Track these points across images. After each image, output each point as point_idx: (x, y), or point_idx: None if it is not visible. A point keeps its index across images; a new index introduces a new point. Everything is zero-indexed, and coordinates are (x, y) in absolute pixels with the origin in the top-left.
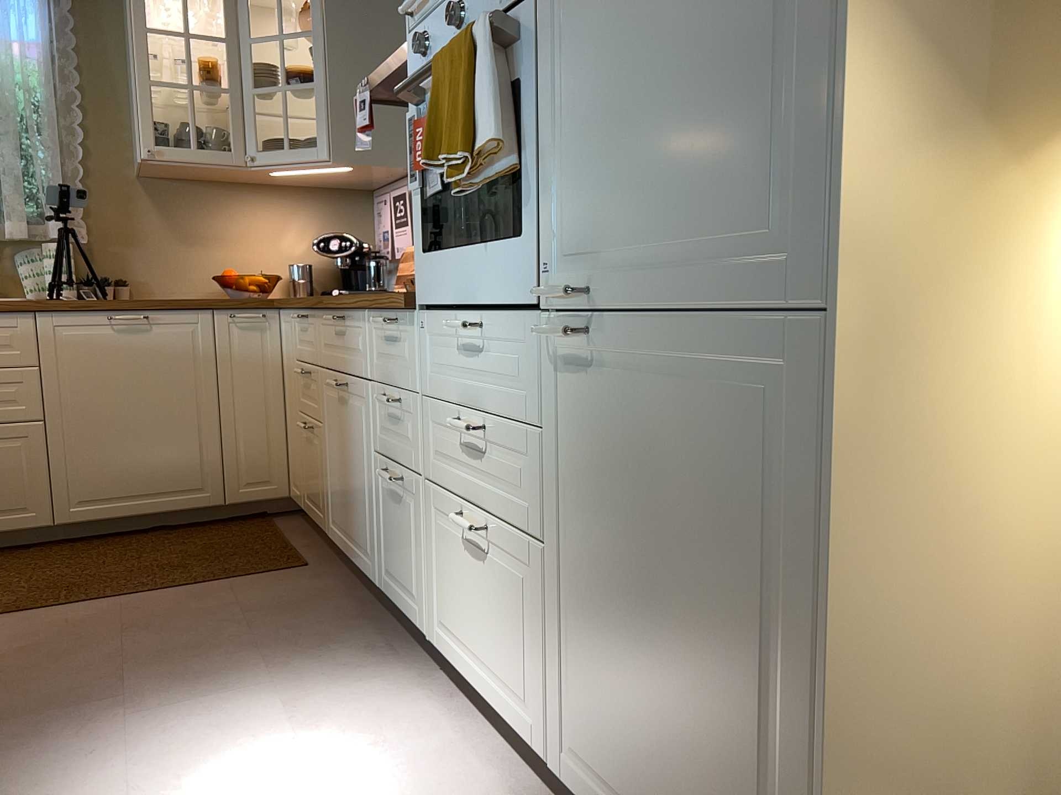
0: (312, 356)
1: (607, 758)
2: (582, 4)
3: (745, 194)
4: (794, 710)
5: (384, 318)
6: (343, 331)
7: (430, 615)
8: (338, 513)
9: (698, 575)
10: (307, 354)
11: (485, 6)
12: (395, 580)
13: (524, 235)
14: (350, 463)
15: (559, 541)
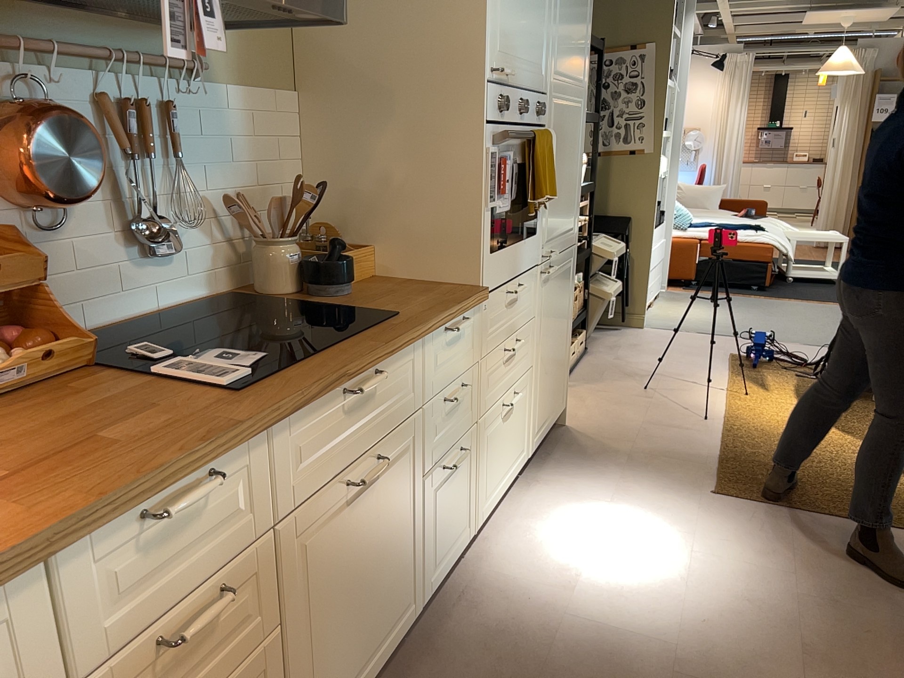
0: (234, 540)
1: (543, 413)
2: (555, 145)
3: (571, 217)
4: (567, 335)
5: (447, 326)
6: (367, 395)
7: (477, 510)
8: (340, 675)
9: (561, 322)
10: (198, 569)
11: (530, 114)
12: (444, 554)
13: (534, 233)
14: (376, 554)
15: (537, 356)
